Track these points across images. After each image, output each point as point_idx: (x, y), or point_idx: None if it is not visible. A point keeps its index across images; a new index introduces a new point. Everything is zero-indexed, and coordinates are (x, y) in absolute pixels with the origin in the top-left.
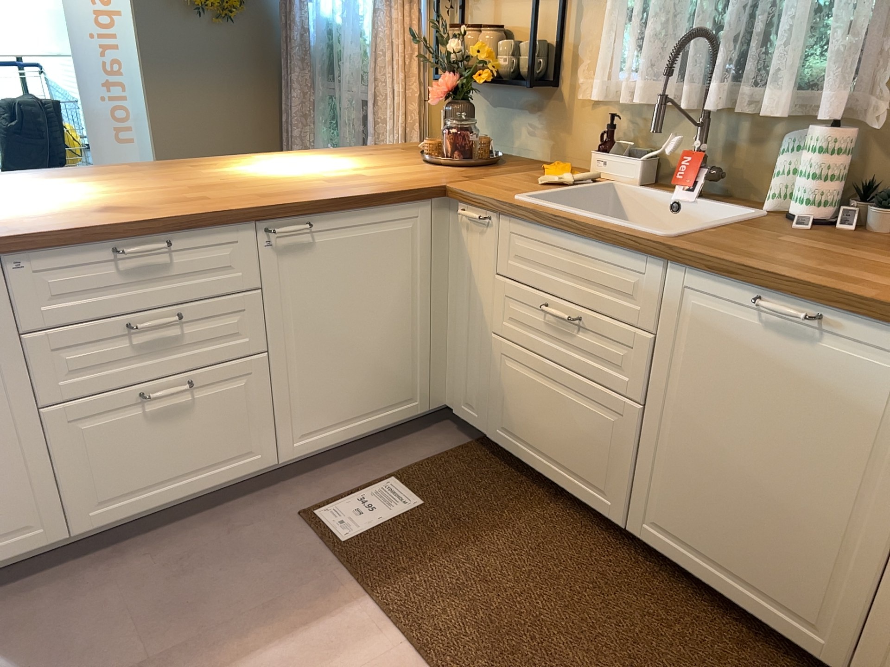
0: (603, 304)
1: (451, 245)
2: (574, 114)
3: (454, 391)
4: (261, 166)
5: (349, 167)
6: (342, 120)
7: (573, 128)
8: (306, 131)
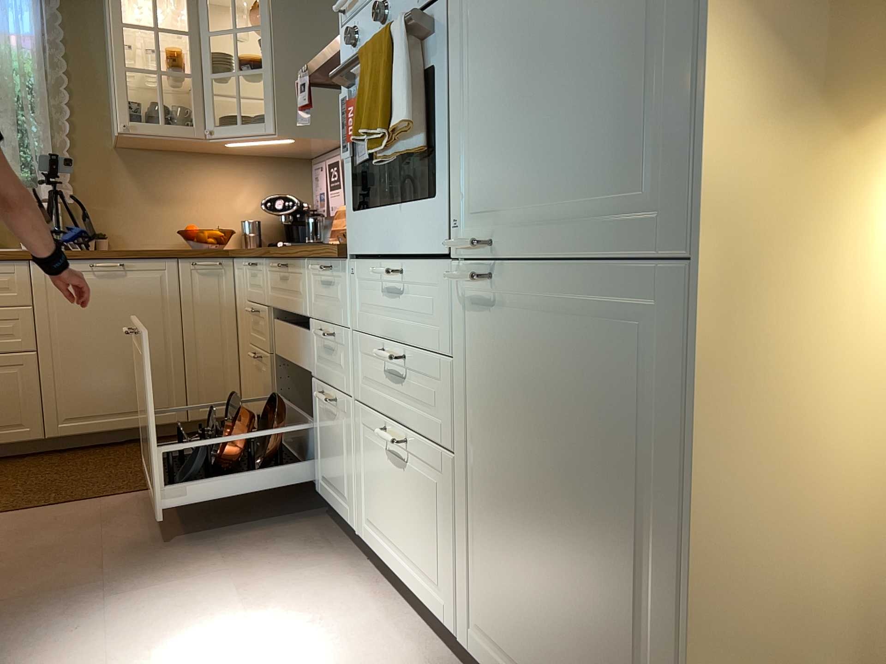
0: None
1: None
2: None
3: None
4: None
5: None
6: None
7: None
8: None
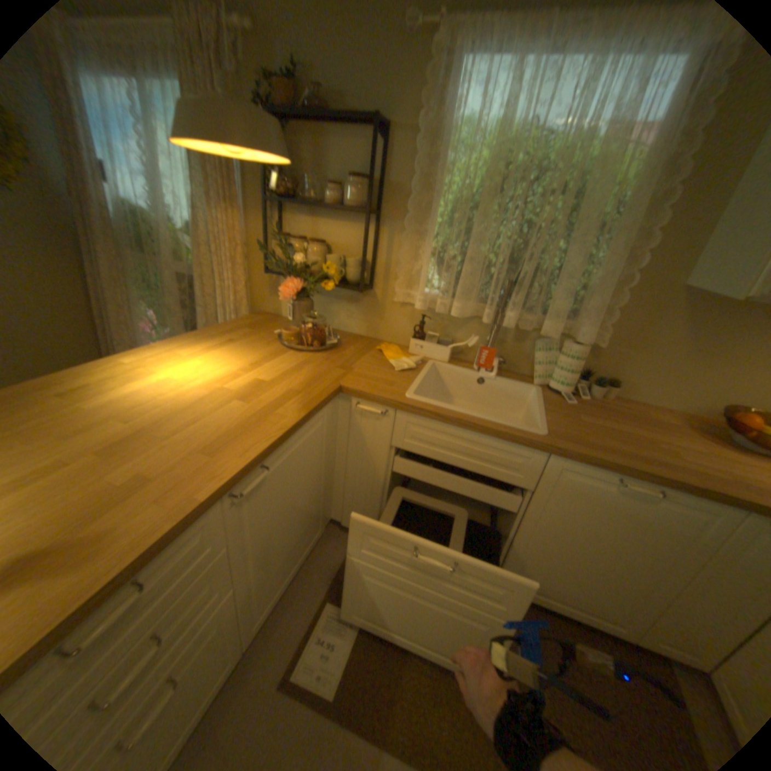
0: (491, 472)
1: (340, 422)
2: (387, 307)
3: (340, 511)
4: (143, 378)
5: (236, 368)
6: (160, 287)
7: (386, 316)
8: (116, 291)
